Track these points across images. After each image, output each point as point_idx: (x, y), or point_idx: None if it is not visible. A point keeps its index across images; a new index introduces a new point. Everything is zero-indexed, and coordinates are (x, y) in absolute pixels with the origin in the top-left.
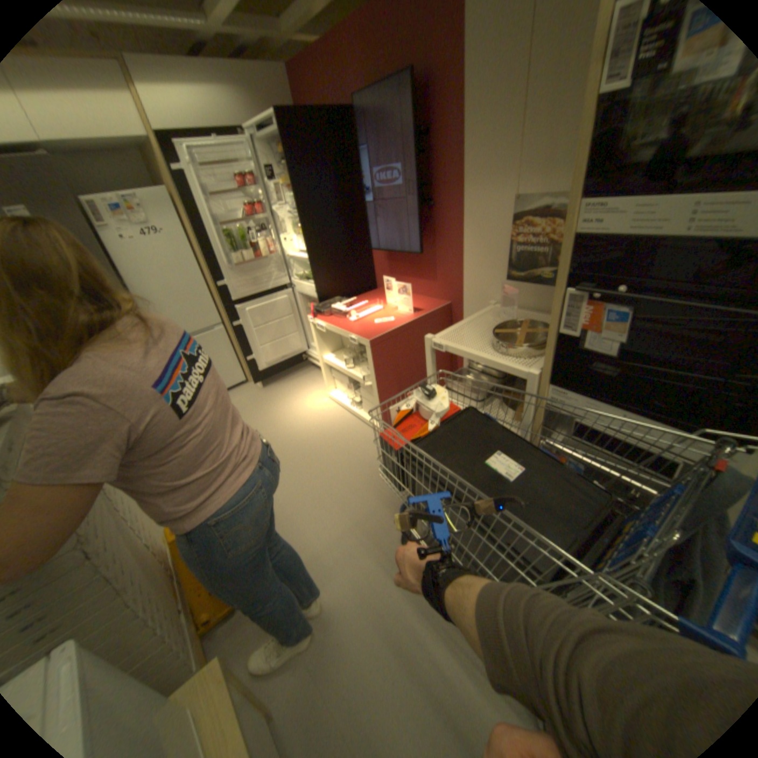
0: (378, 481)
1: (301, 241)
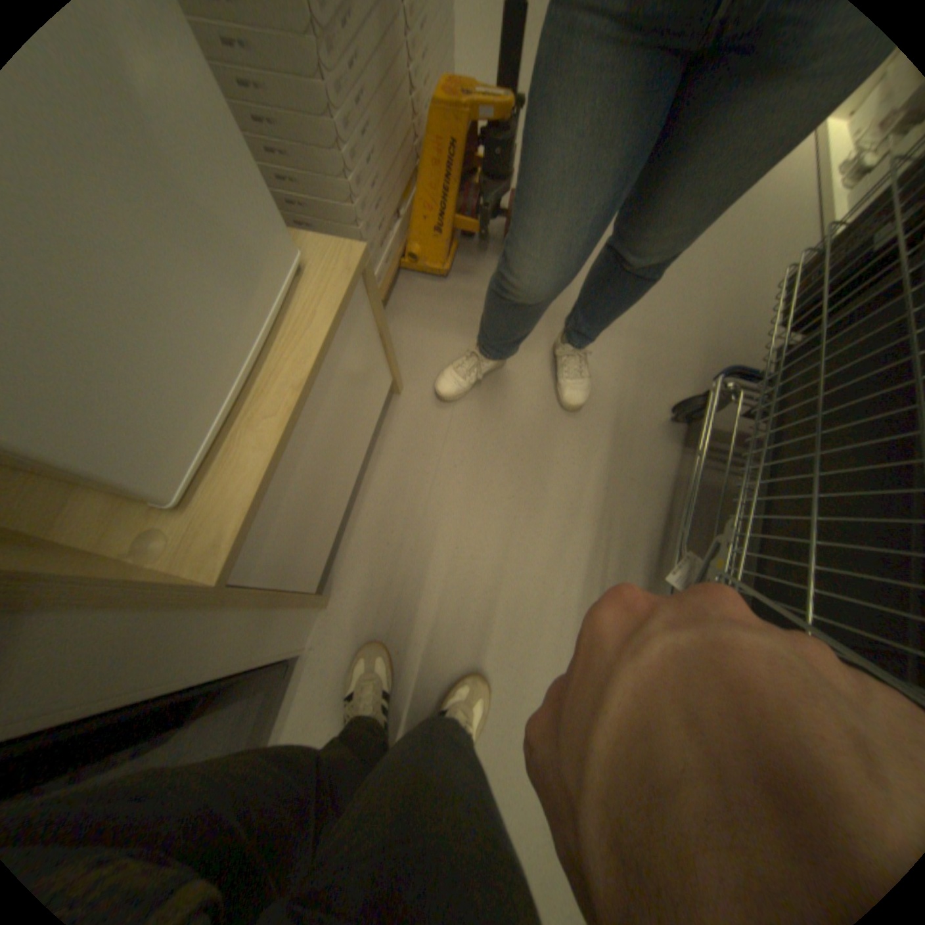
0: (742, 310)
1: None
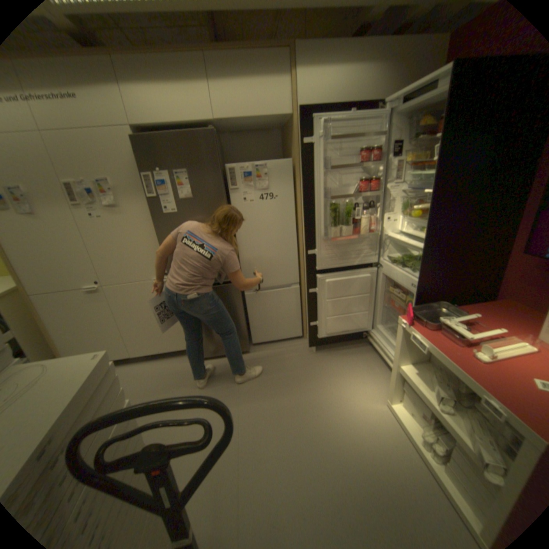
0: None
1: (406, 222)
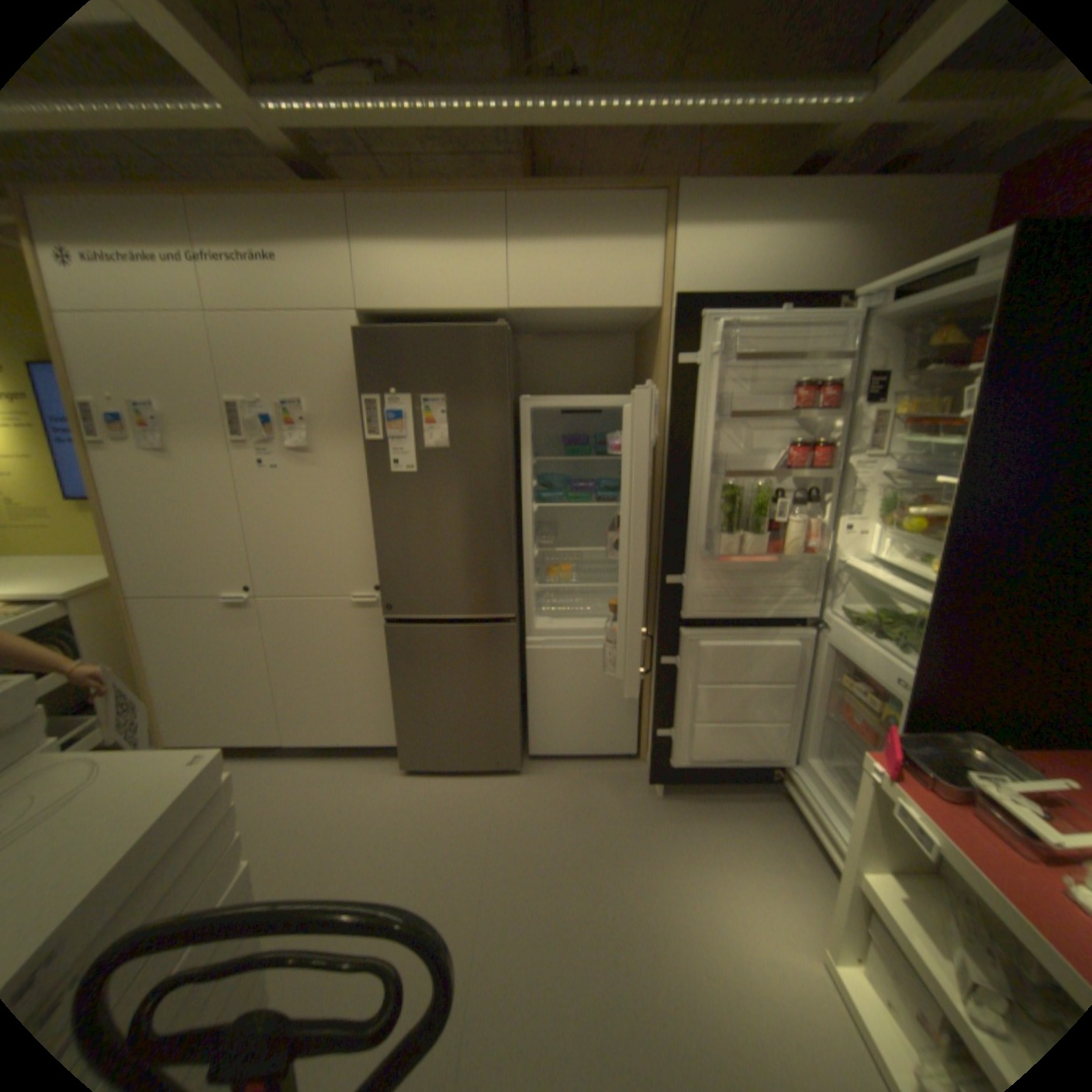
0: None
1: (889, 539)
